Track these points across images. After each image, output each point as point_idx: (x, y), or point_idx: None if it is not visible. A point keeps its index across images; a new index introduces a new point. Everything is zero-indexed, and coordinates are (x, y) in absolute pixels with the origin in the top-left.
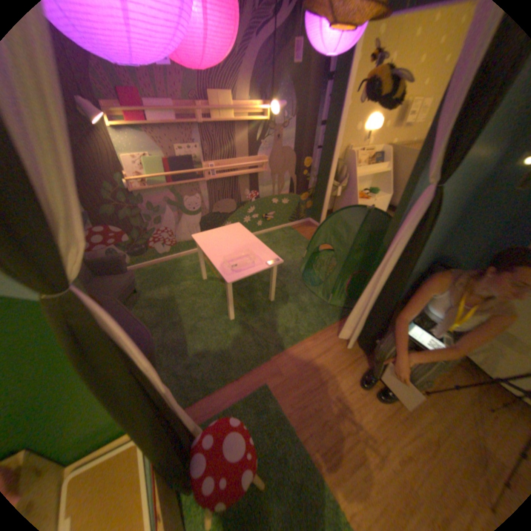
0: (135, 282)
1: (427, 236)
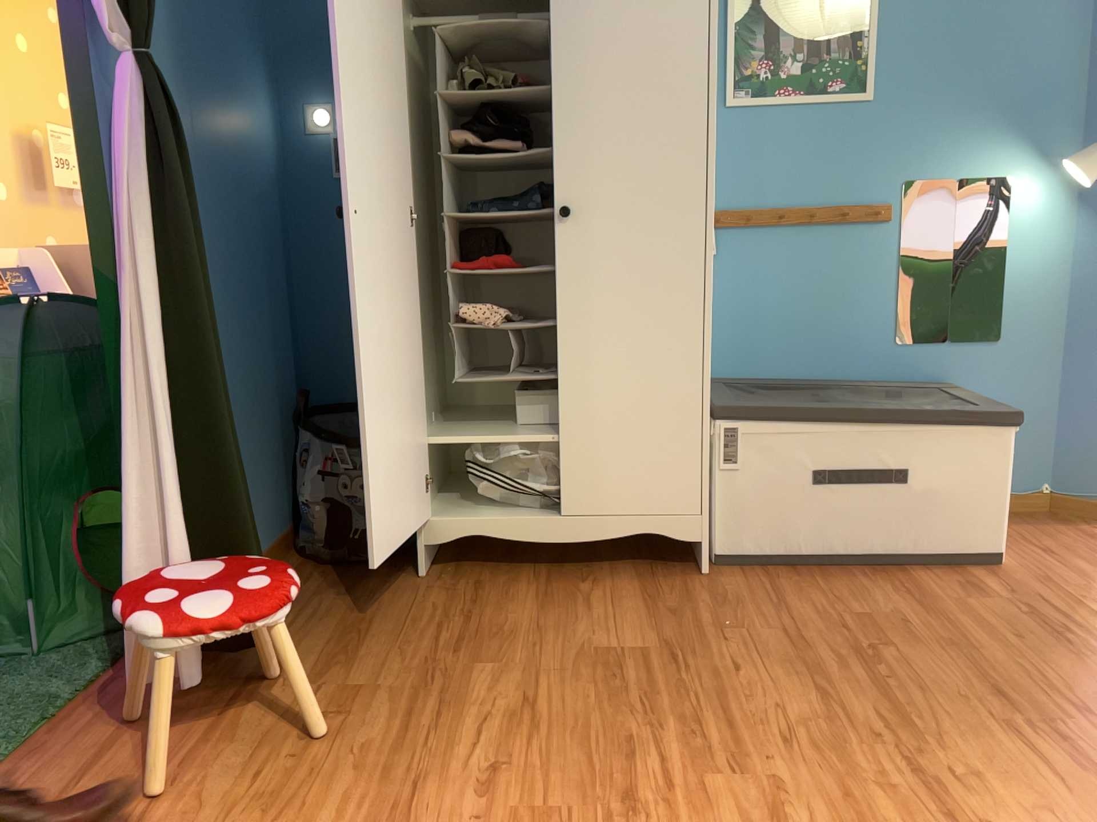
0: None
1: (190, 197)
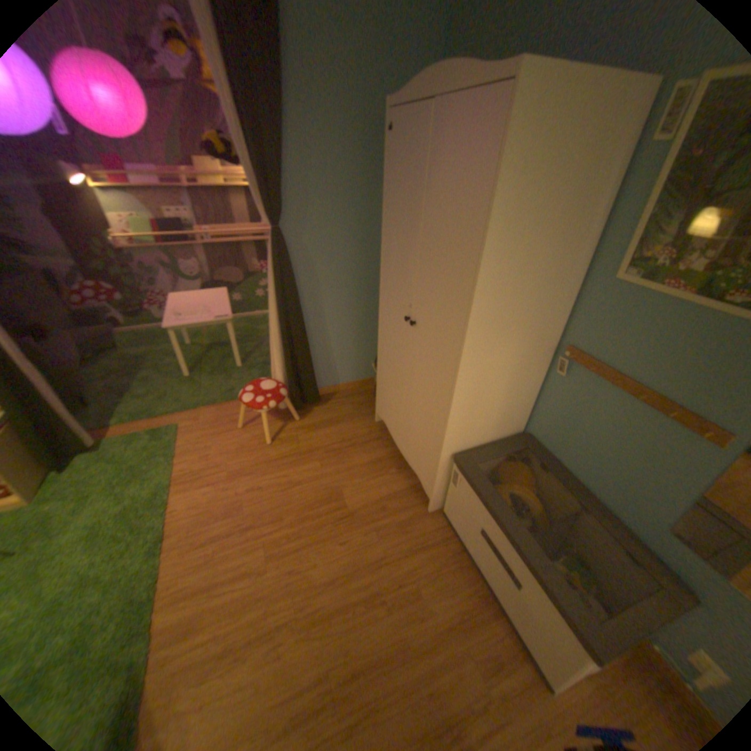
0: (114, 338)
1: (292, 279)
